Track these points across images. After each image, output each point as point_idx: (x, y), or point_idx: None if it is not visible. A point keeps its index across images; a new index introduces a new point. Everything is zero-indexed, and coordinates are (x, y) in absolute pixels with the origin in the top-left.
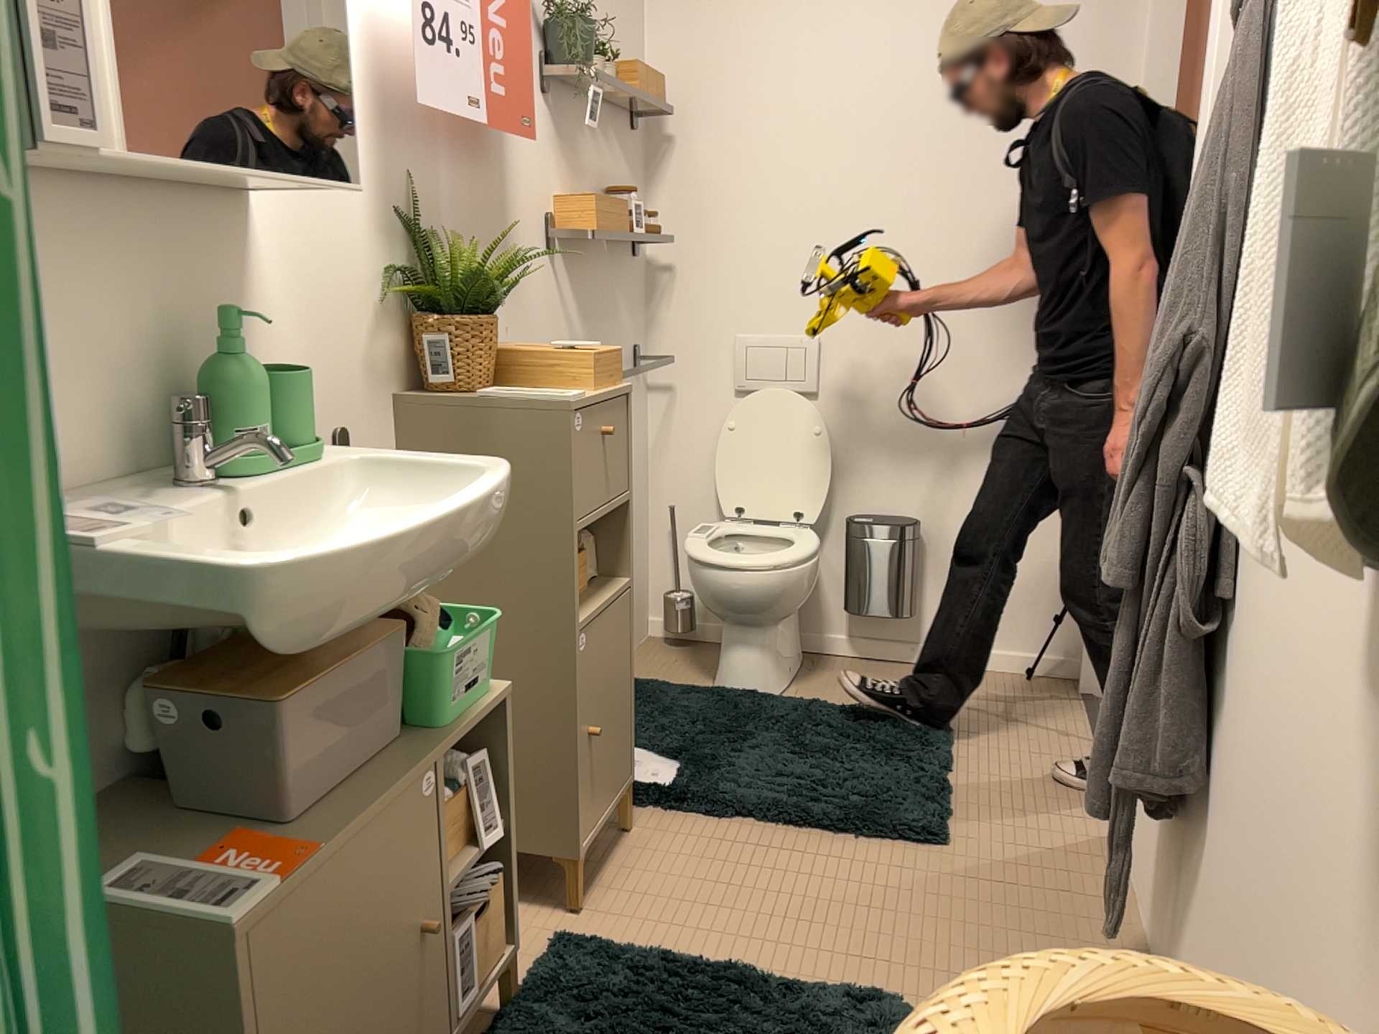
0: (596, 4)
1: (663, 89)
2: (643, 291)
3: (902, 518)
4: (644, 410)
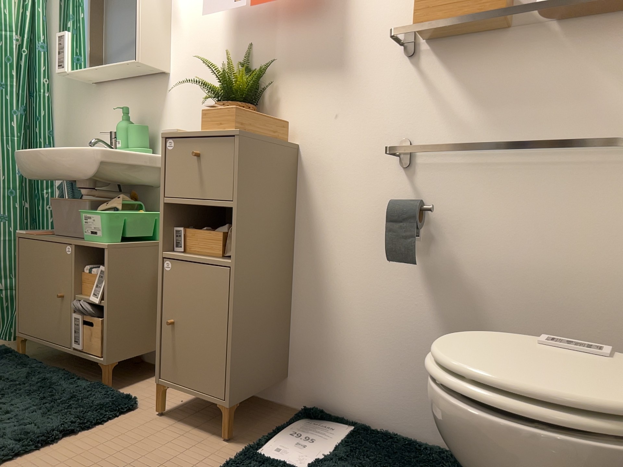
0: None
1: None
2: None
3: None
4: None
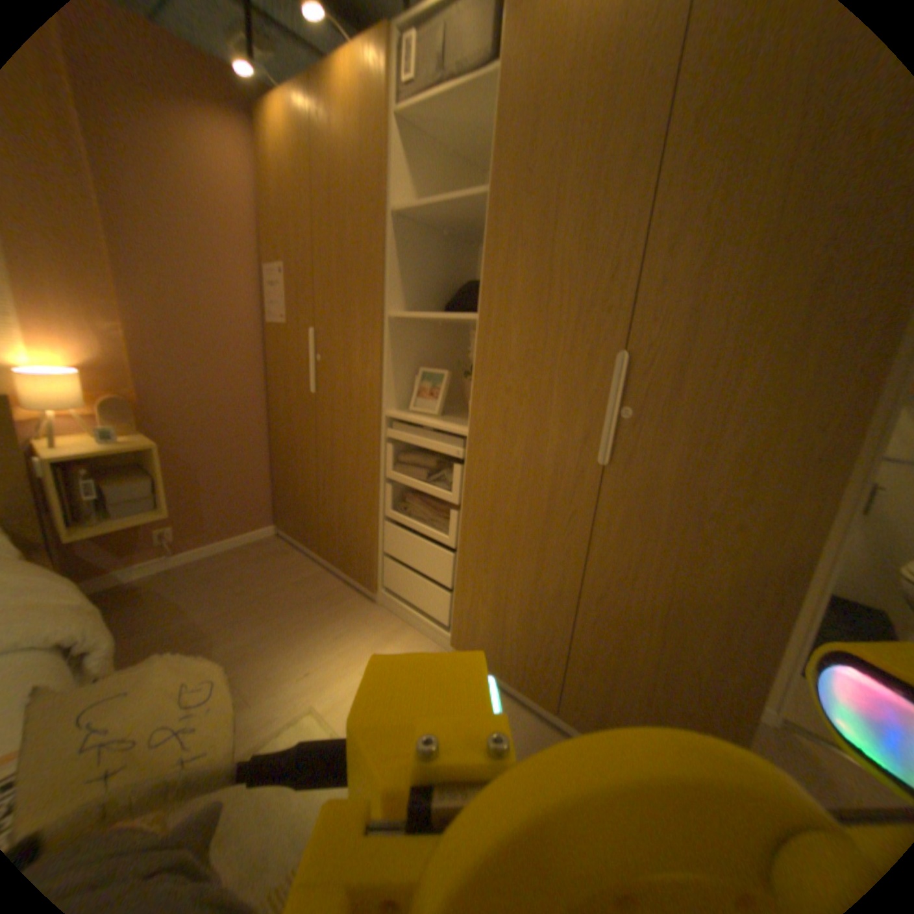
0: None
1: None
2: None
3: None
4: None
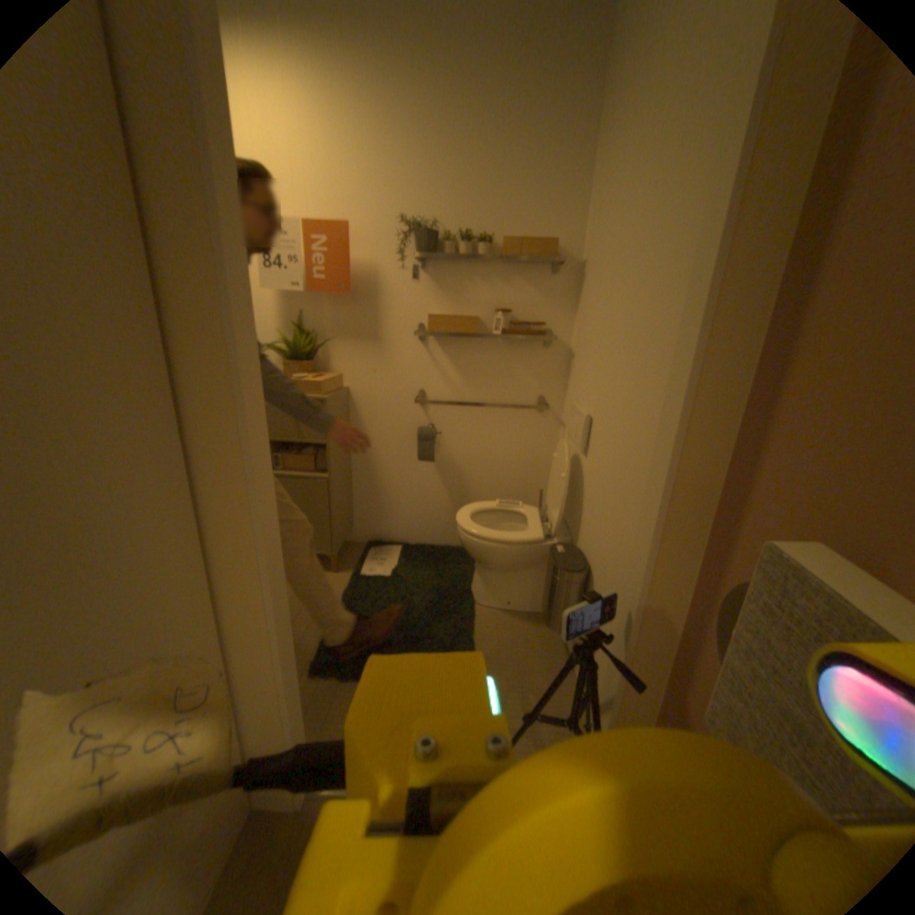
0: (501, 201)
1: (555, 239)
2: (561, 364)
3: (583, 564)
4: (552, 431)
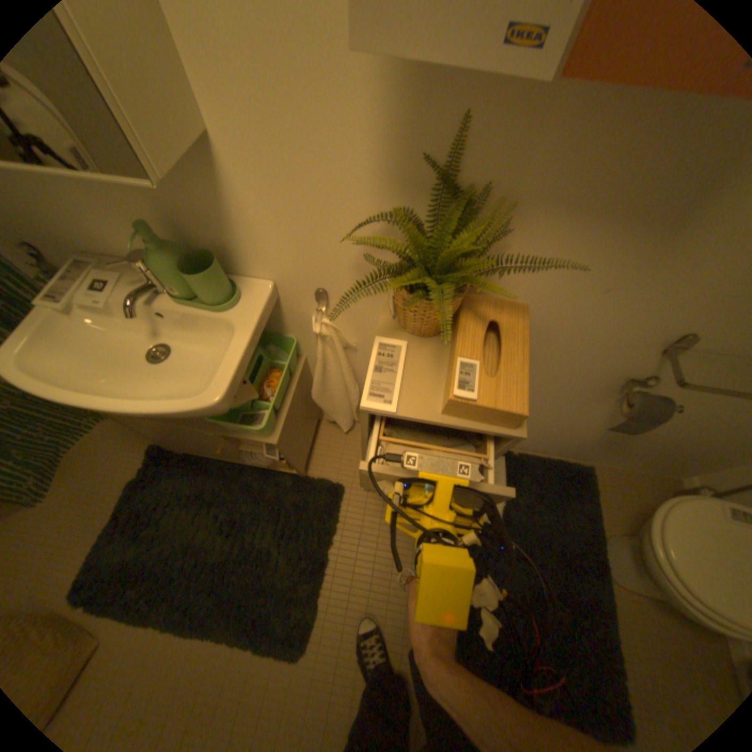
0: None
1: None
2: None
3: None
4: None
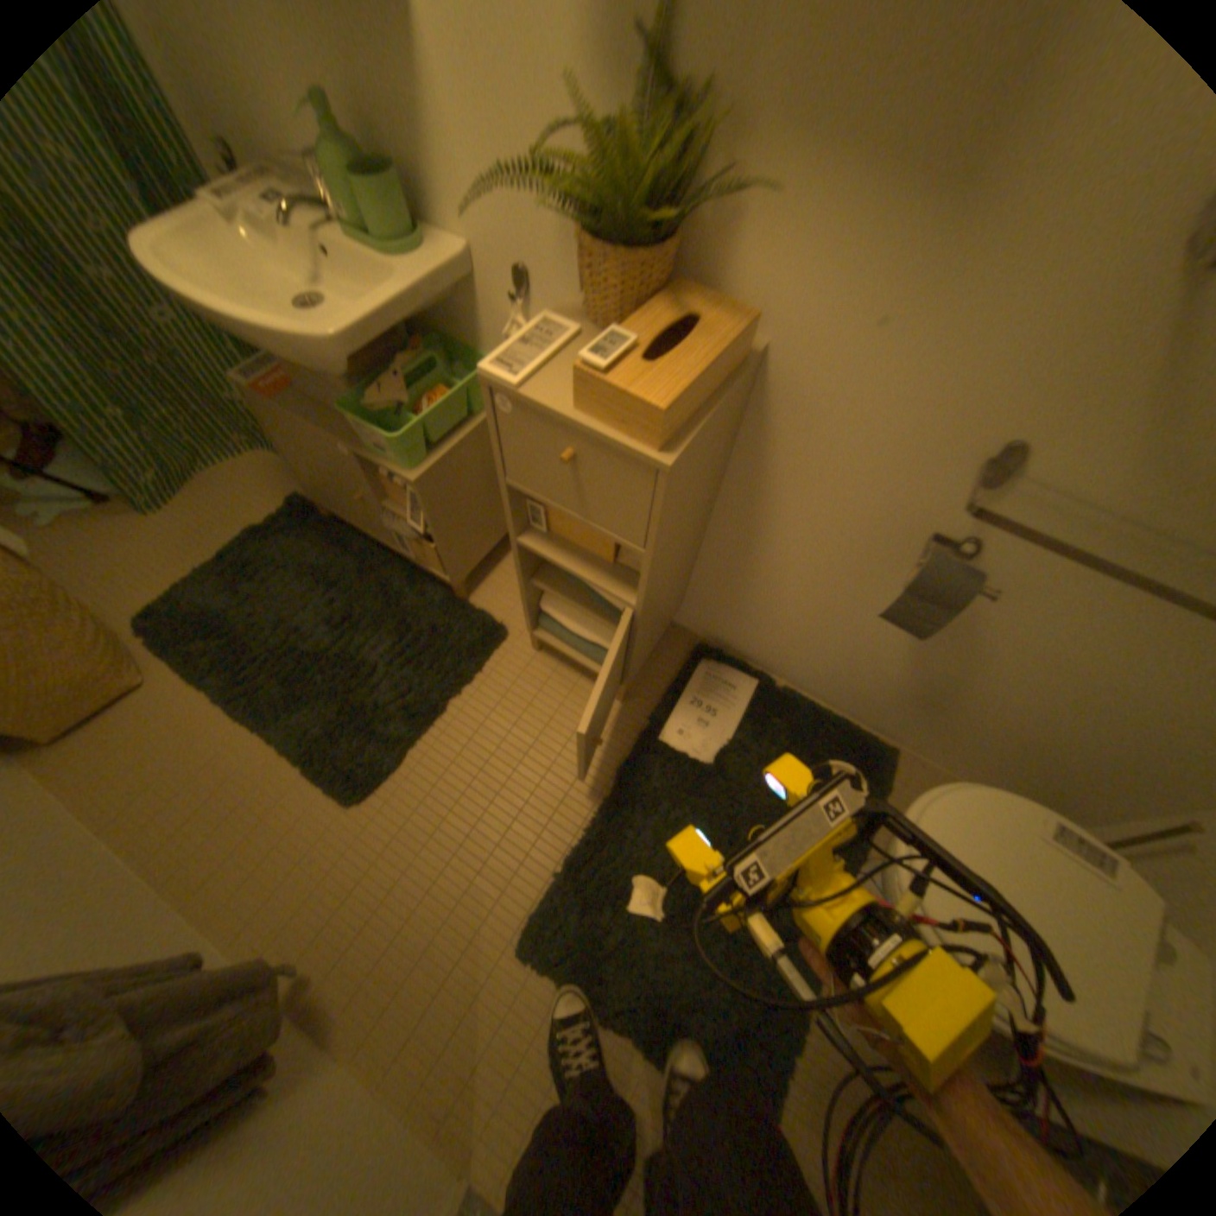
0: None
1: None
2: None
3: None
4: None
